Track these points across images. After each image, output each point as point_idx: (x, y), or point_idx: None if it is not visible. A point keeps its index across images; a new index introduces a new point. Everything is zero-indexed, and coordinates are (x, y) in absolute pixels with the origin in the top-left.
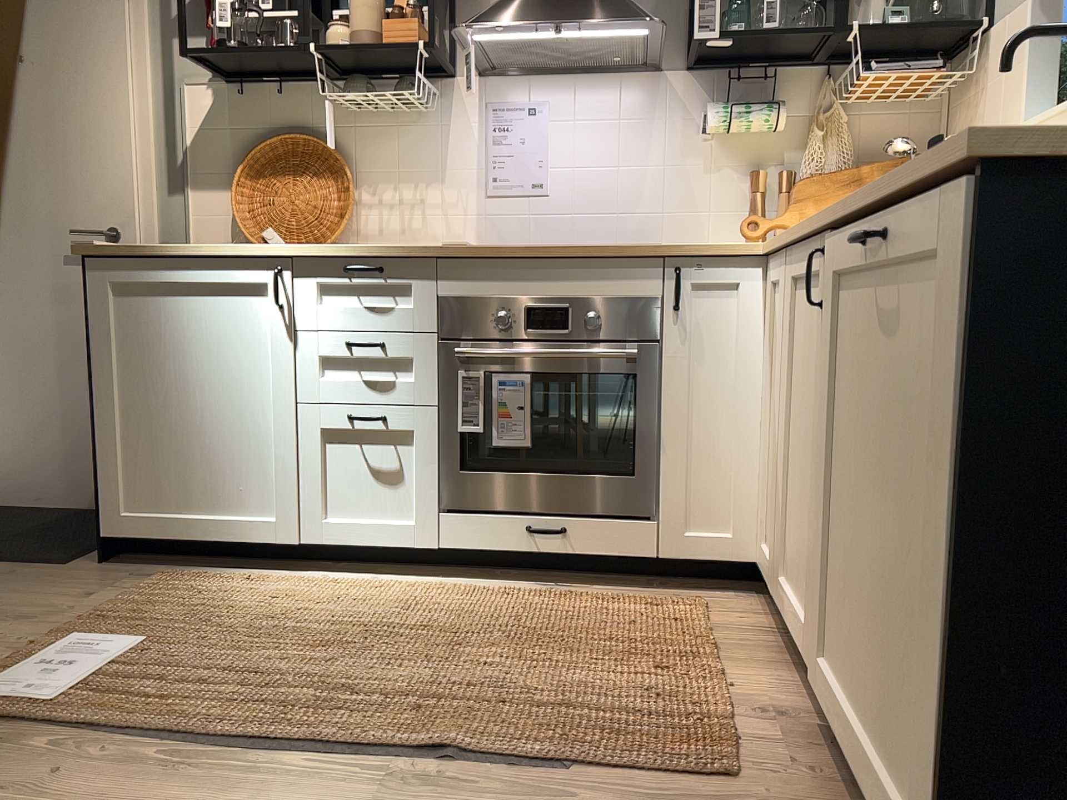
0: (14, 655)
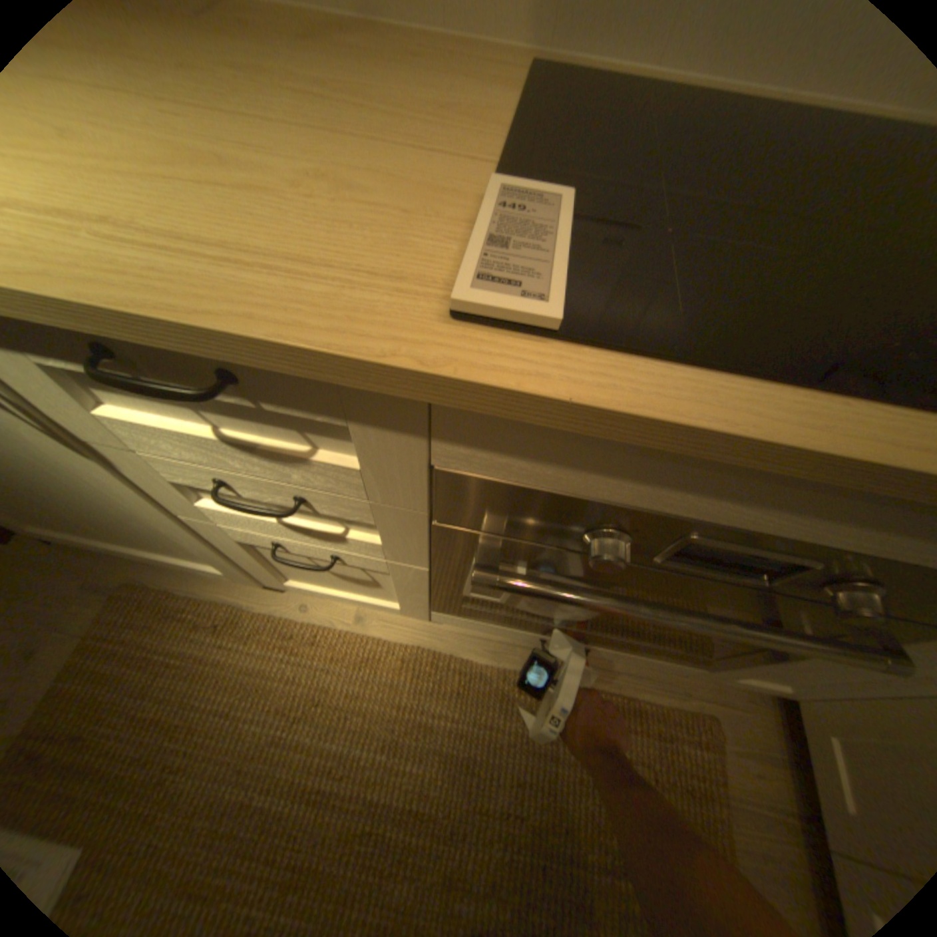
0: None
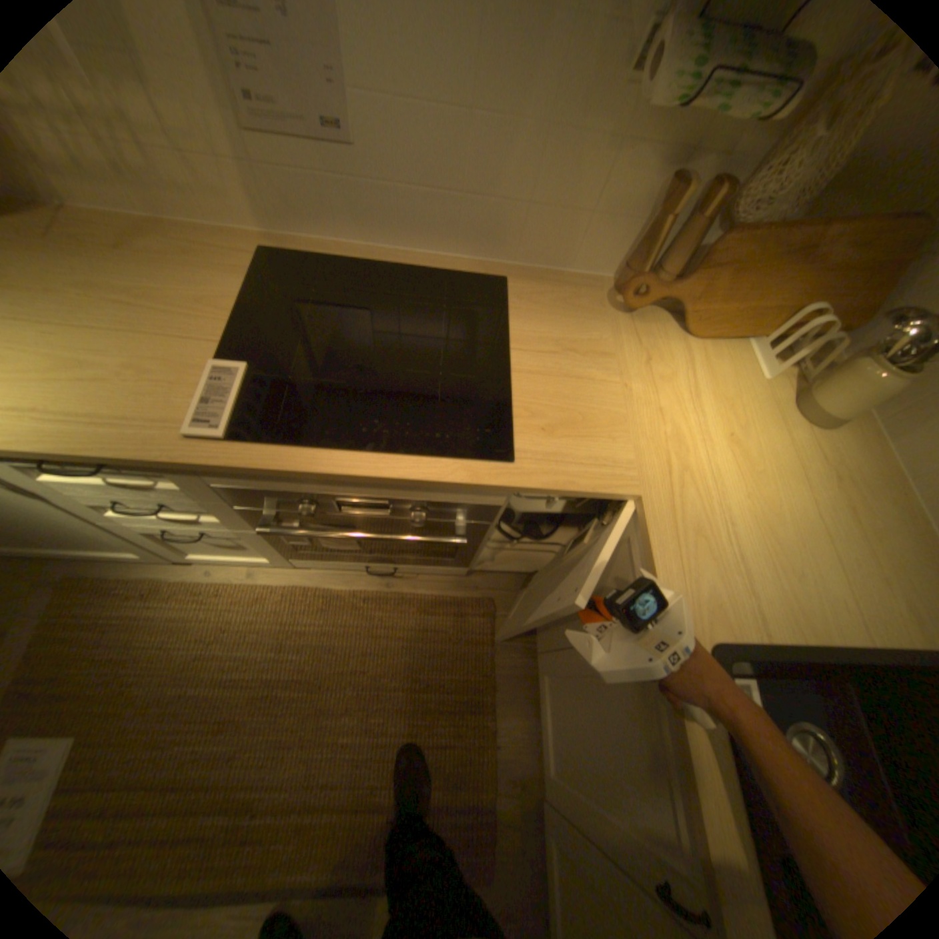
0: None
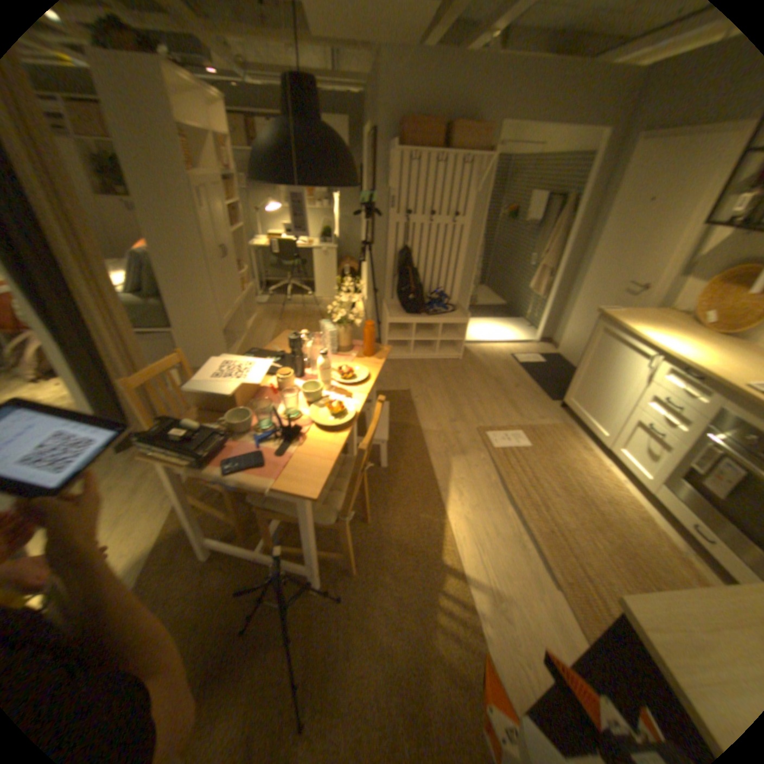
0: (507, 426)
